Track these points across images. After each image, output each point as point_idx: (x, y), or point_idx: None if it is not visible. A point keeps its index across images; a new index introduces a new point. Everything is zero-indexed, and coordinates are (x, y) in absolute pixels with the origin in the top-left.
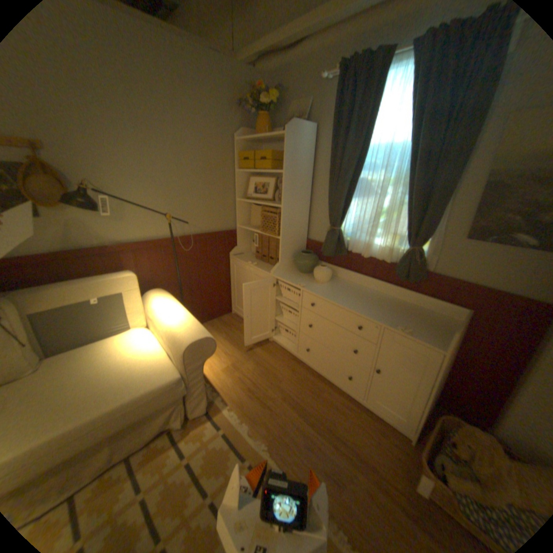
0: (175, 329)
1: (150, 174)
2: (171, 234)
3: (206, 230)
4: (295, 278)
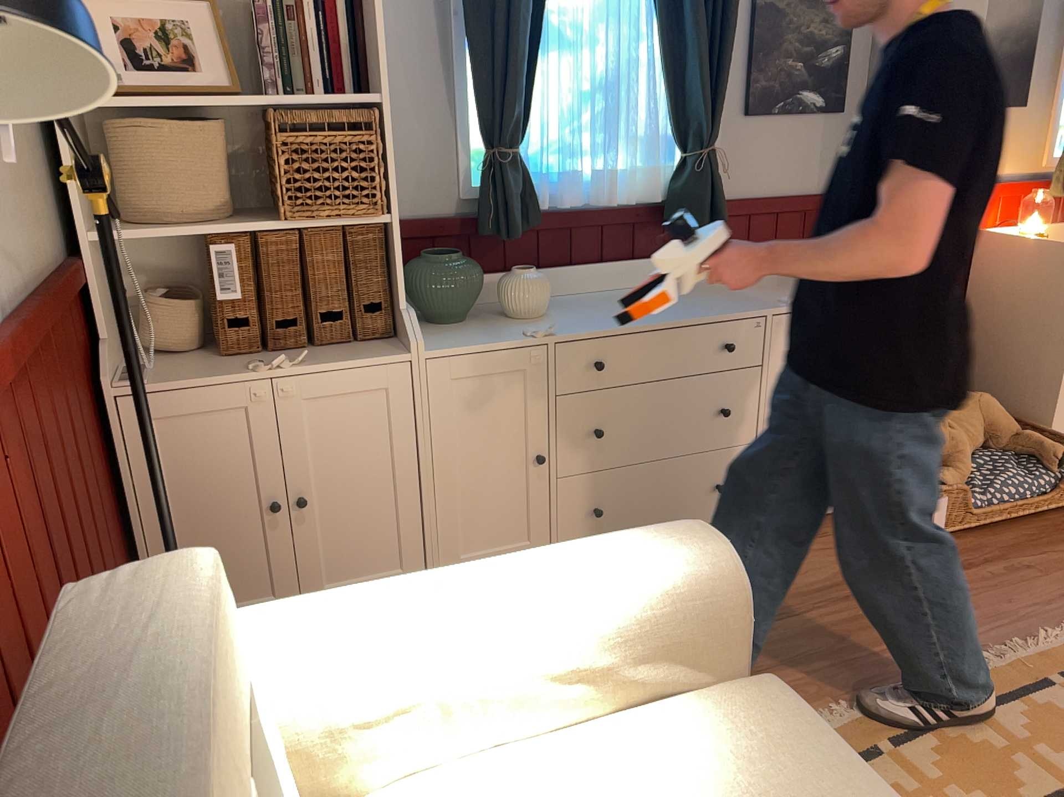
0: (617, 585)
1: None
2: None
3: (27, 276)
4: (481, 333)
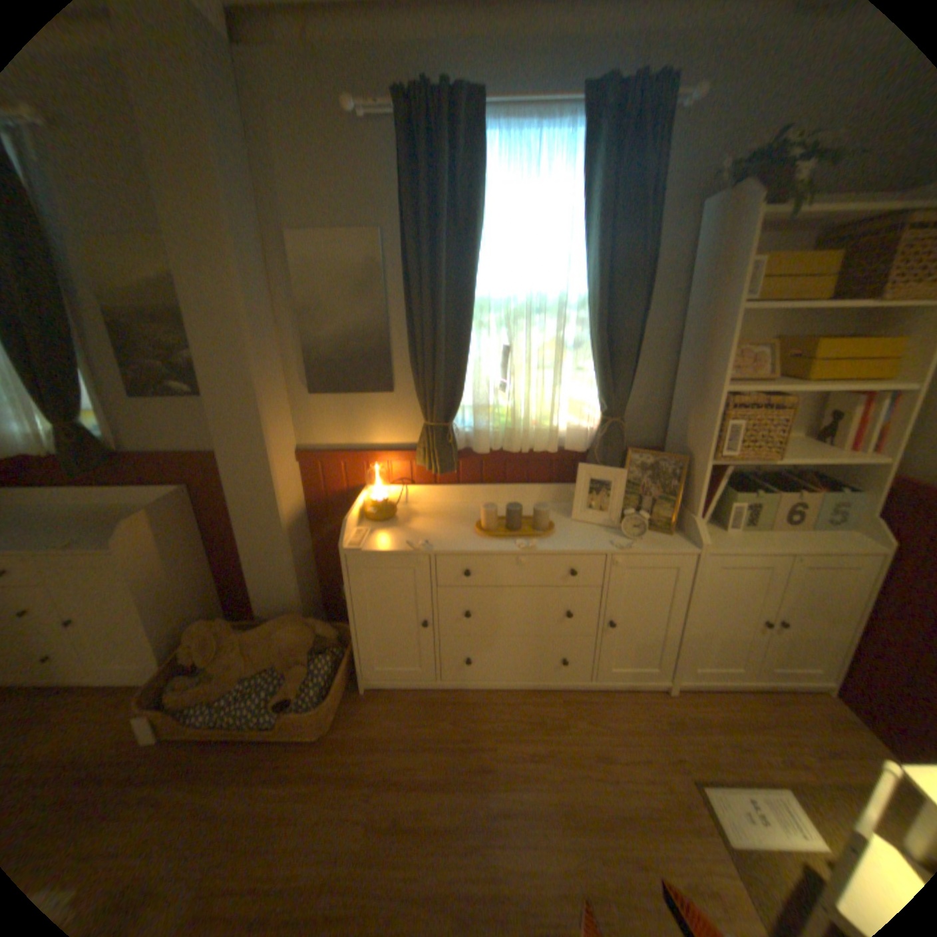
0: None
1: None
2: None
3: None
4: None
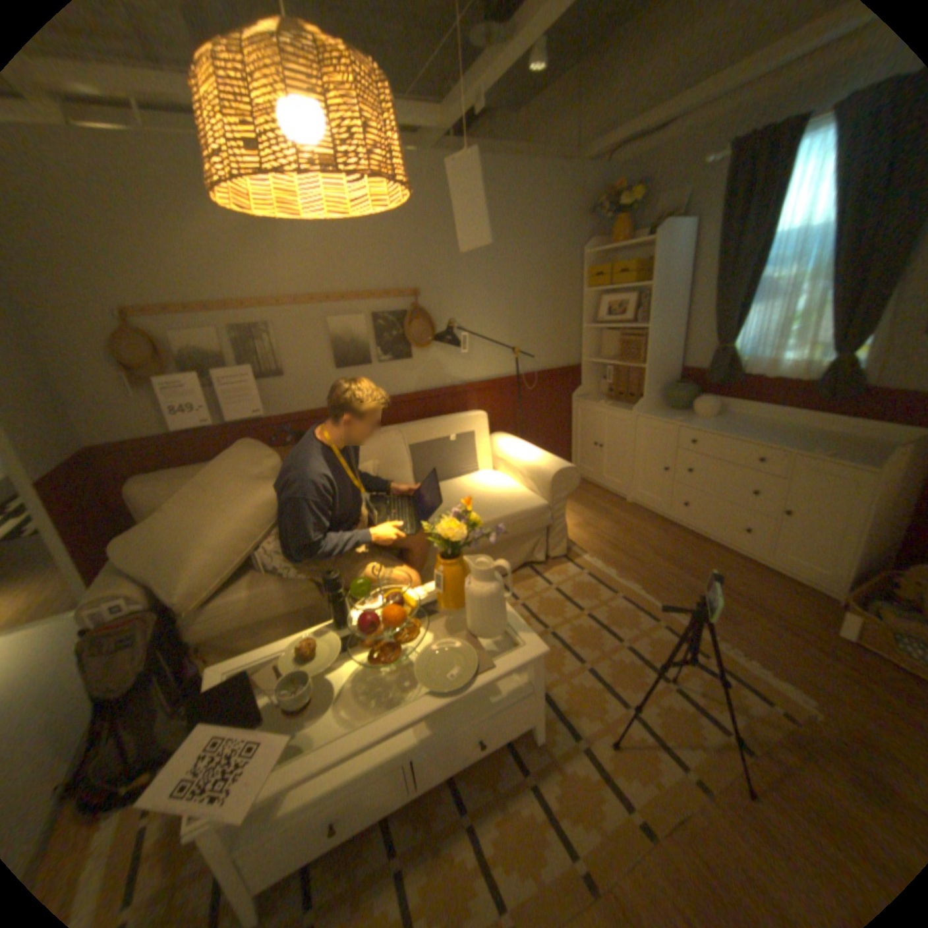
0: (535, 462)
1: (496, 309)
2: (510, 374)
3: (545, 368)
4: (666, 415)
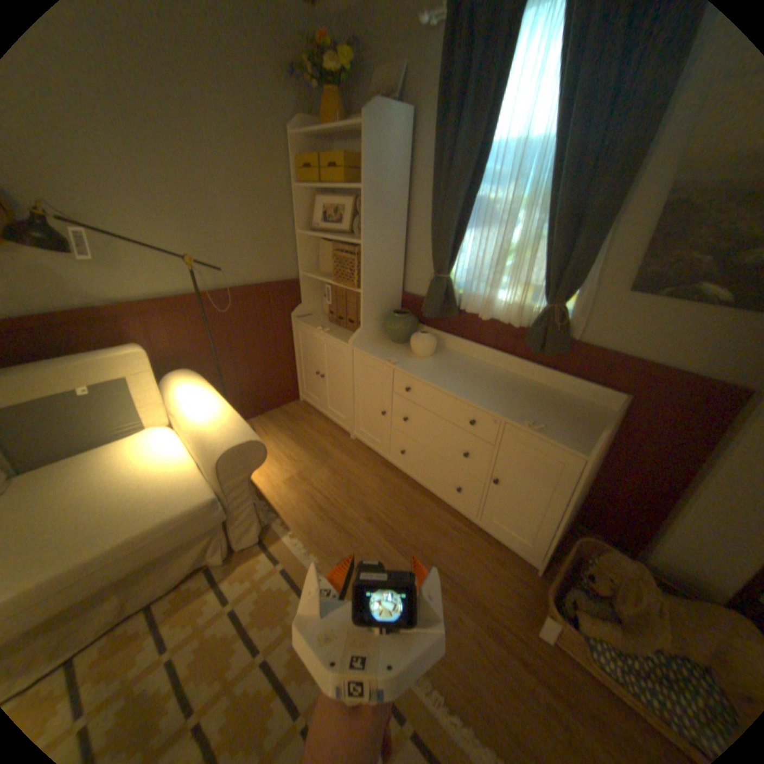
0: (205, 430)
1: (154, 192)
2: (197, 287)
3: (252, 280)
4: (384, 351)
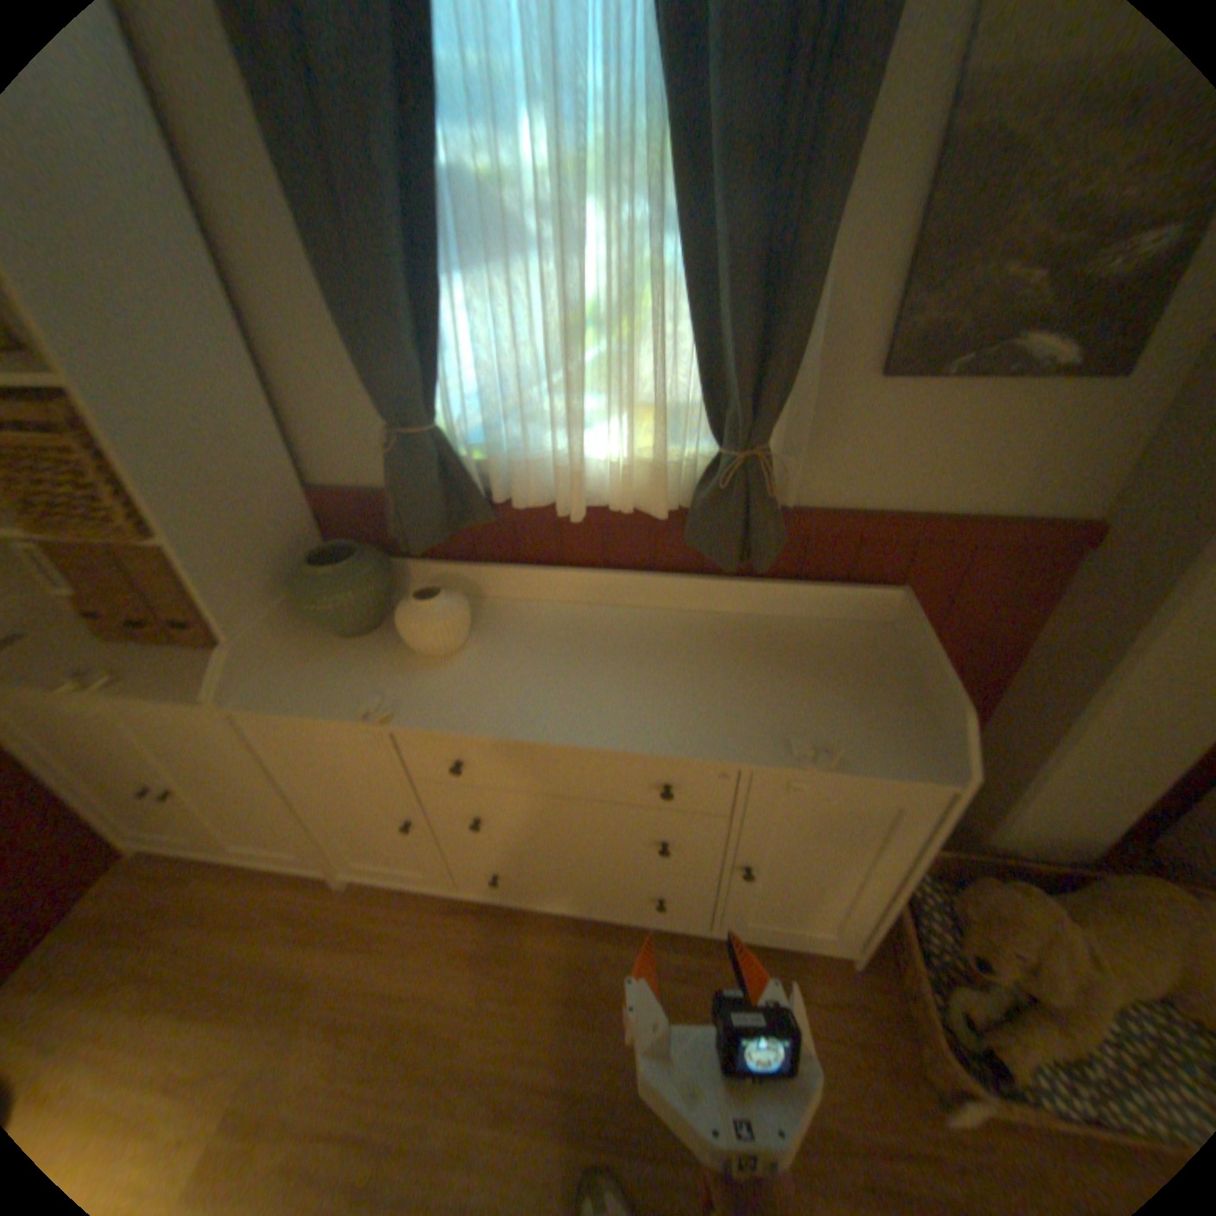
0: None
1: None
2: None
3: None
4: (334, 678)
